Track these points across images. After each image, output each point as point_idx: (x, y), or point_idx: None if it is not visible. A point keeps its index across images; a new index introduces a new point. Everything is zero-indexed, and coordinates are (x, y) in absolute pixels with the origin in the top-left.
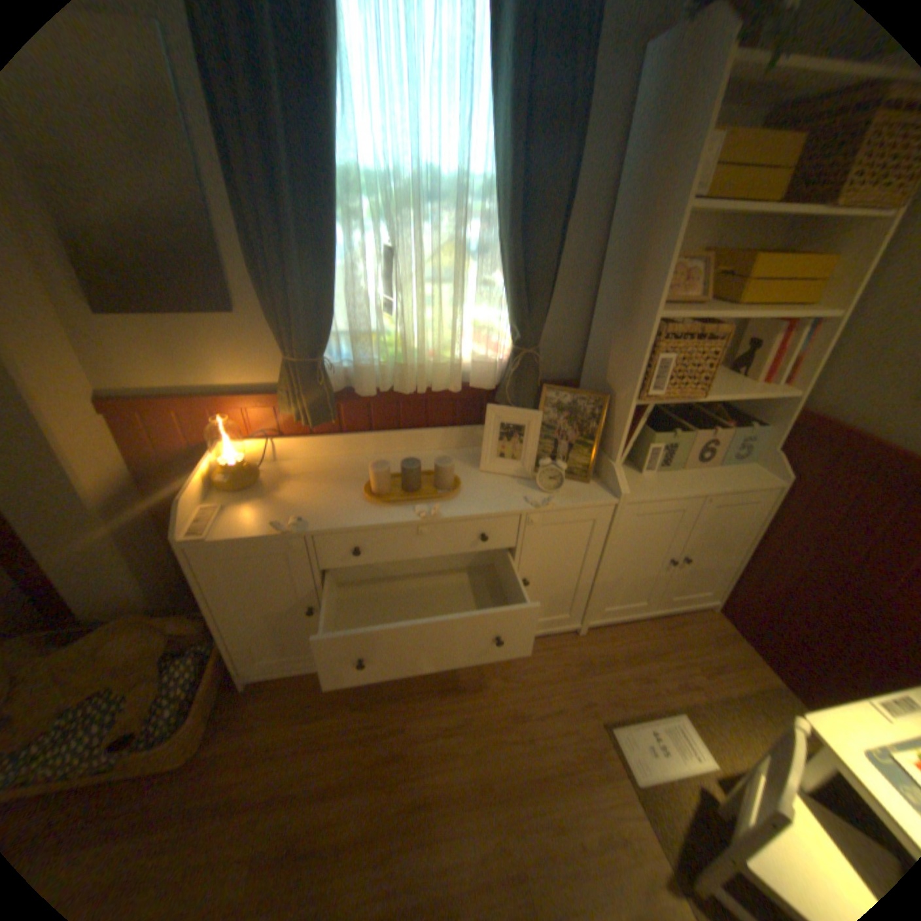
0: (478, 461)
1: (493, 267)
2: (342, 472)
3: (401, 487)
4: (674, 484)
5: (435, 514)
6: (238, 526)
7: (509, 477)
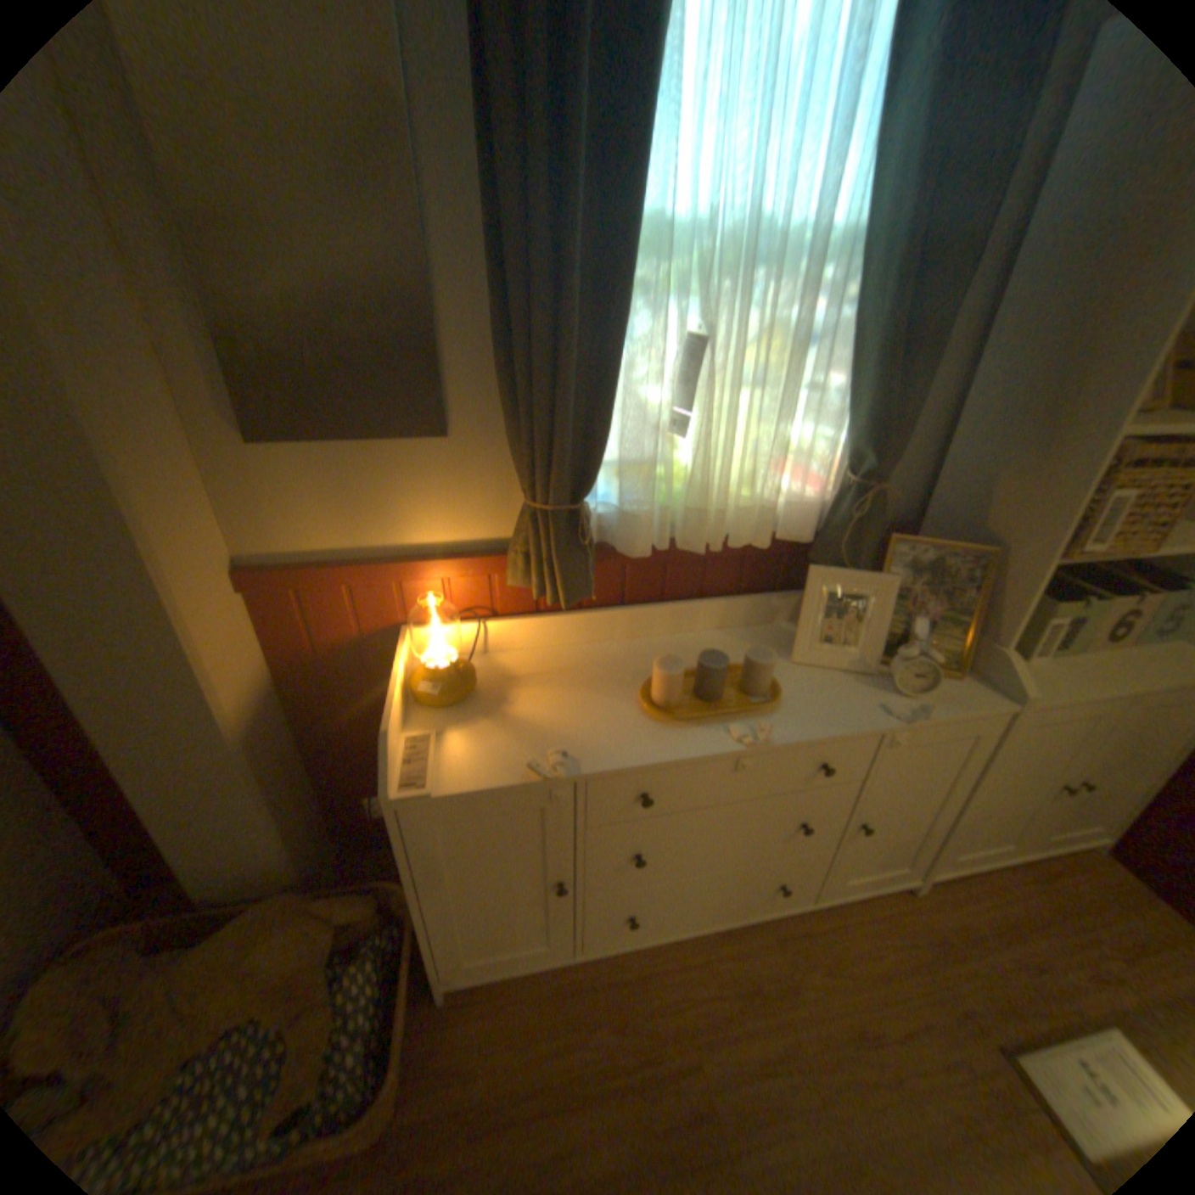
0: (781, 647)
1: (835, 362)
2: (592, 670)
3: (692, 695)
4: (1084, 677)
5: (768, 741)
6: (472, 770)
7: (841, 672)
